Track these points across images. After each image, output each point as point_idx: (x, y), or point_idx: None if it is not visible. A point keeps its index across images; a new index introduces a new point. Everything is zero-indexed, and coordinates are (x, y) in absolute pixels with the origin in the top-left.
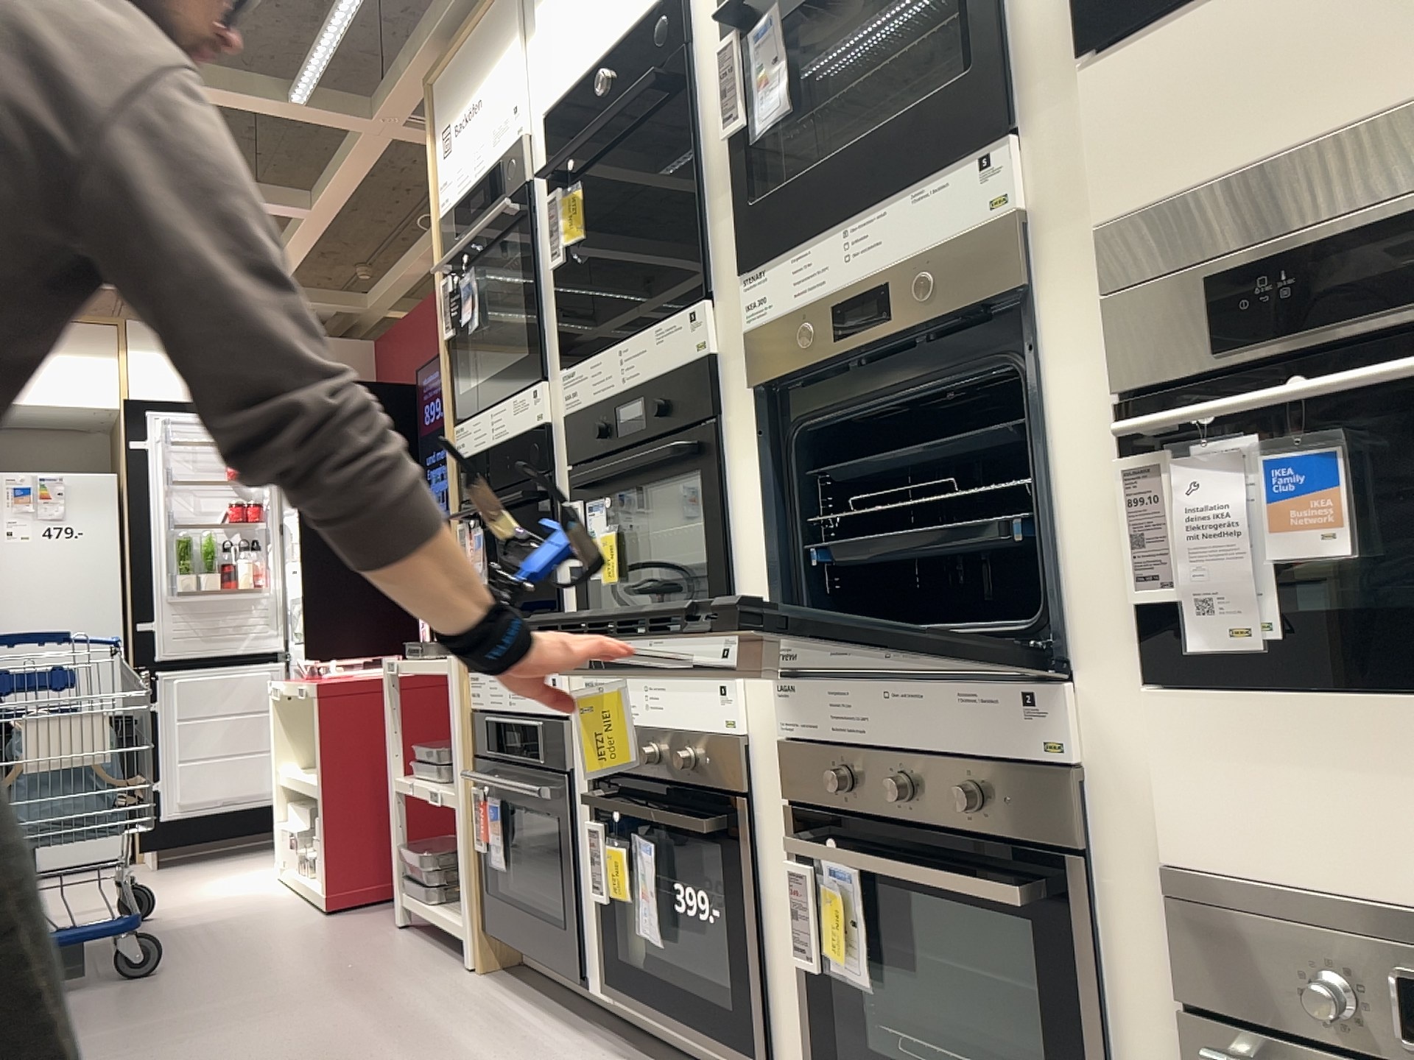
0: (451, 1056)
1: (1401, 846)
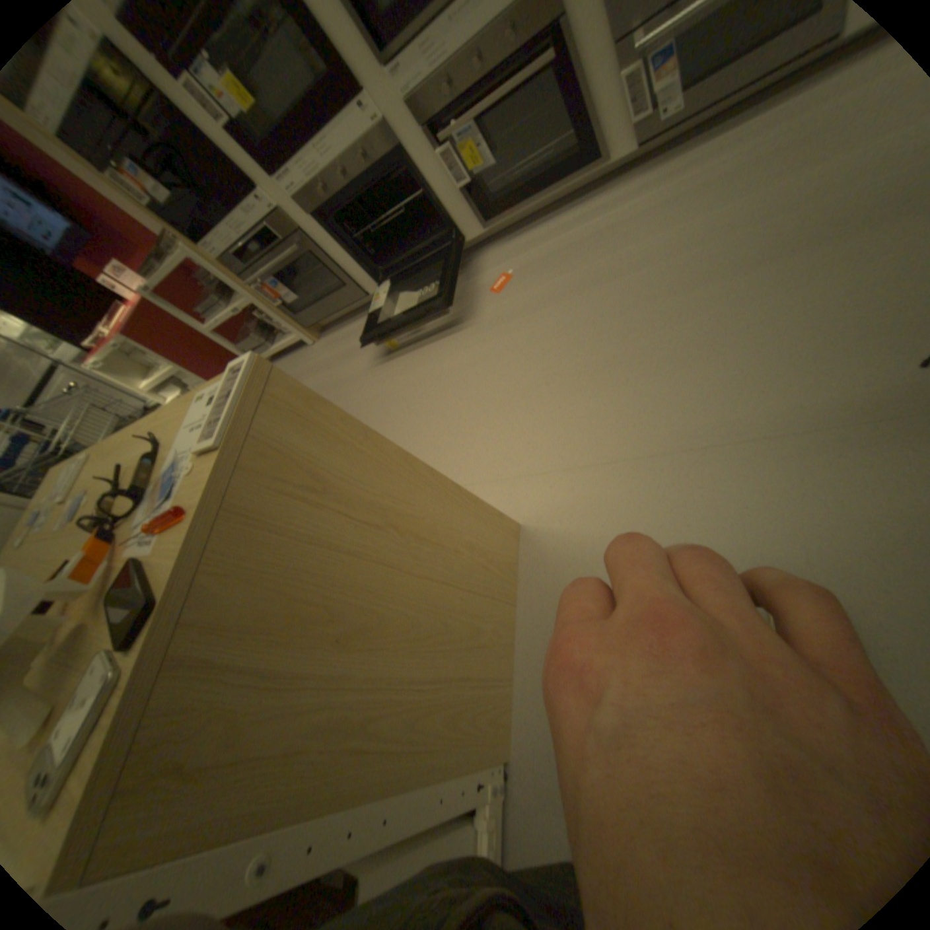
0: (358, 349)
1: None
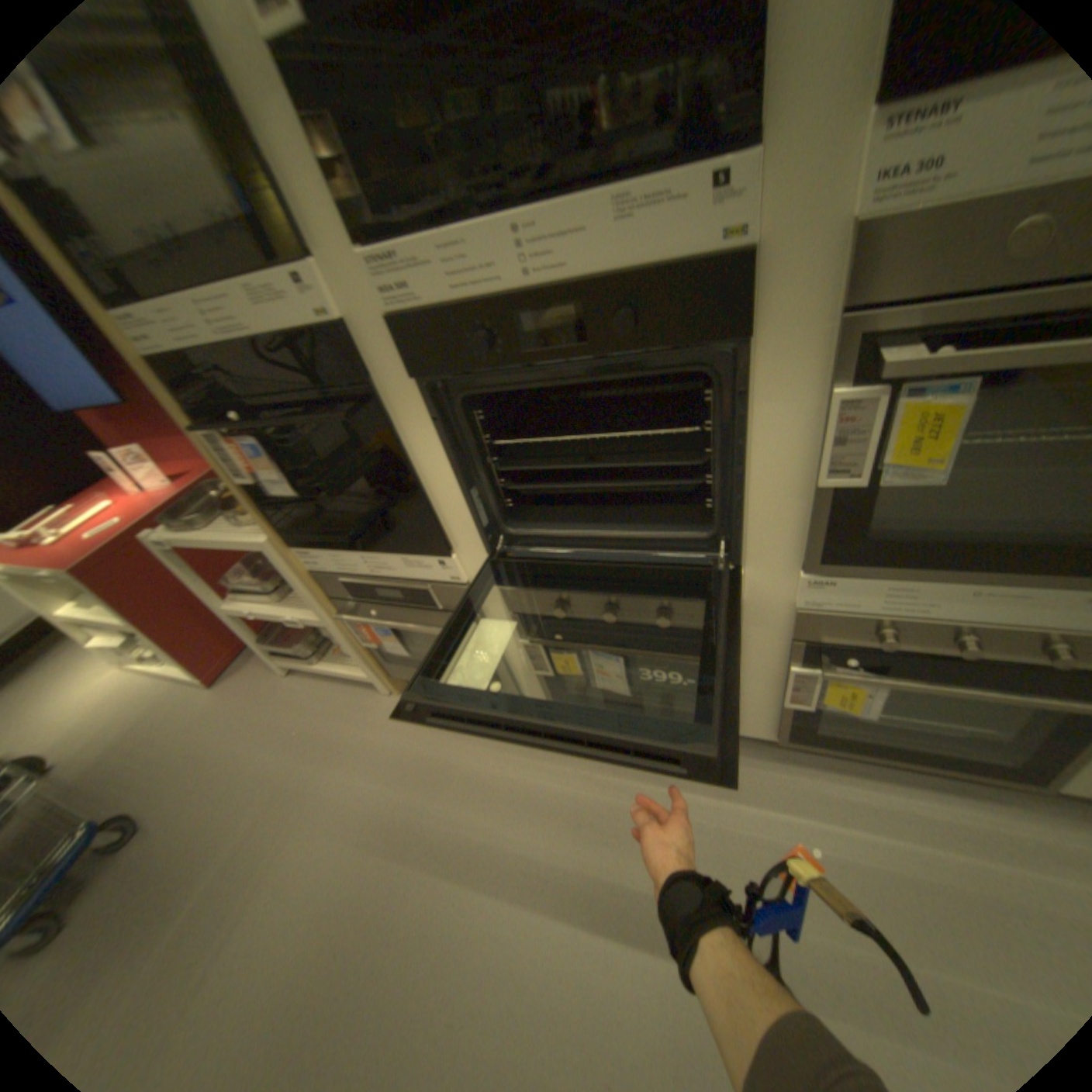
0: (471, 784)
1: None
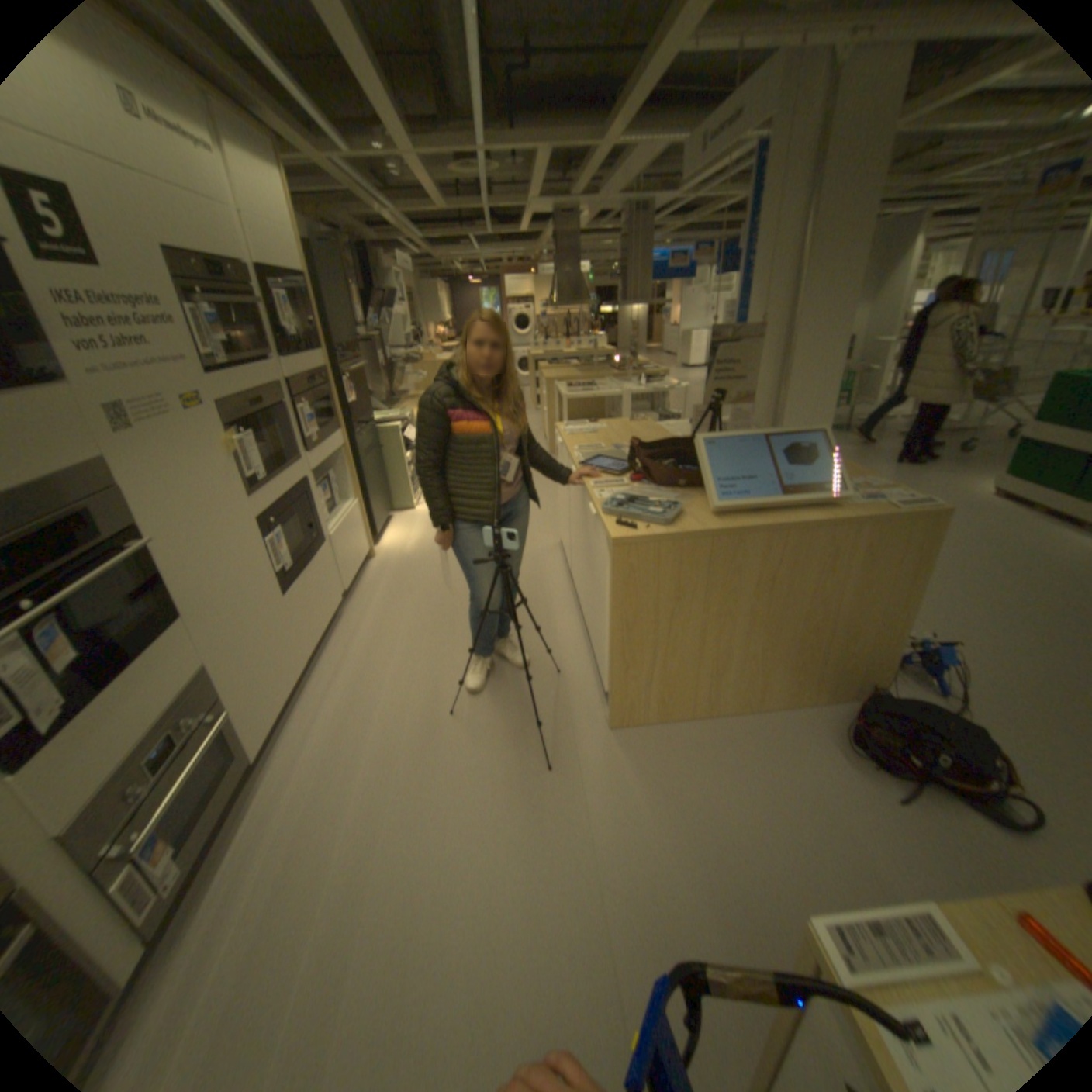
0: None
1: (121, 736)
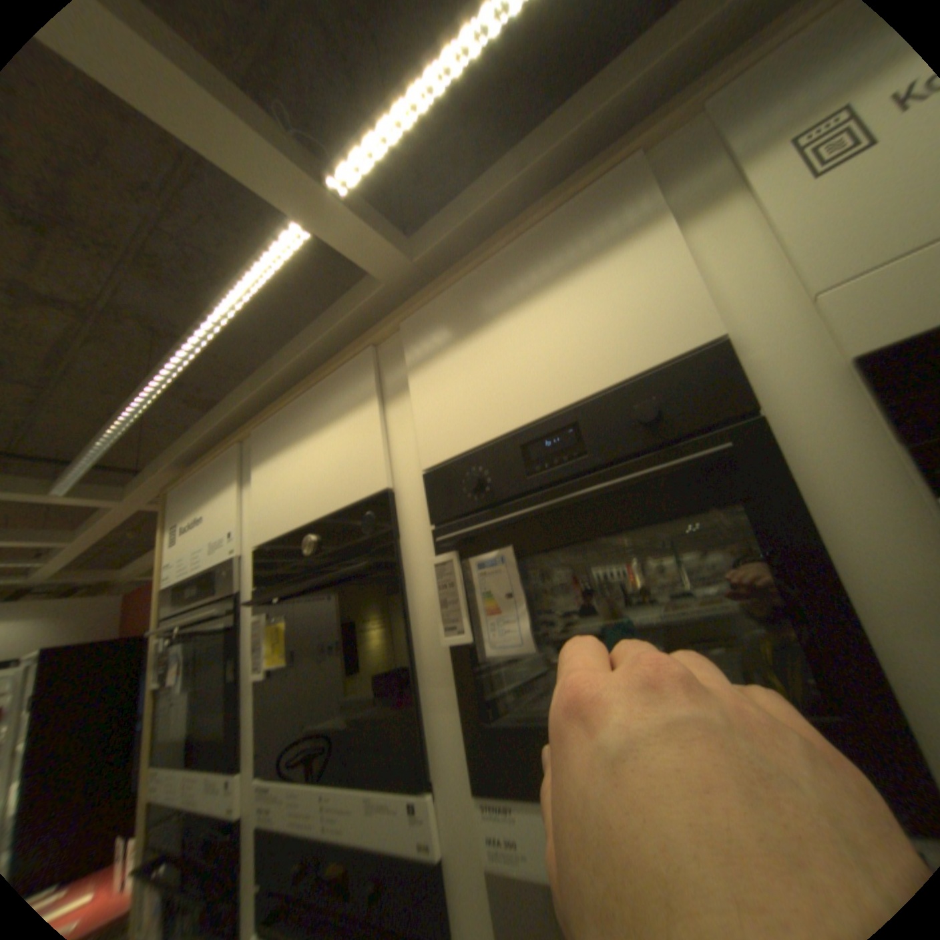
0: None
1: None
